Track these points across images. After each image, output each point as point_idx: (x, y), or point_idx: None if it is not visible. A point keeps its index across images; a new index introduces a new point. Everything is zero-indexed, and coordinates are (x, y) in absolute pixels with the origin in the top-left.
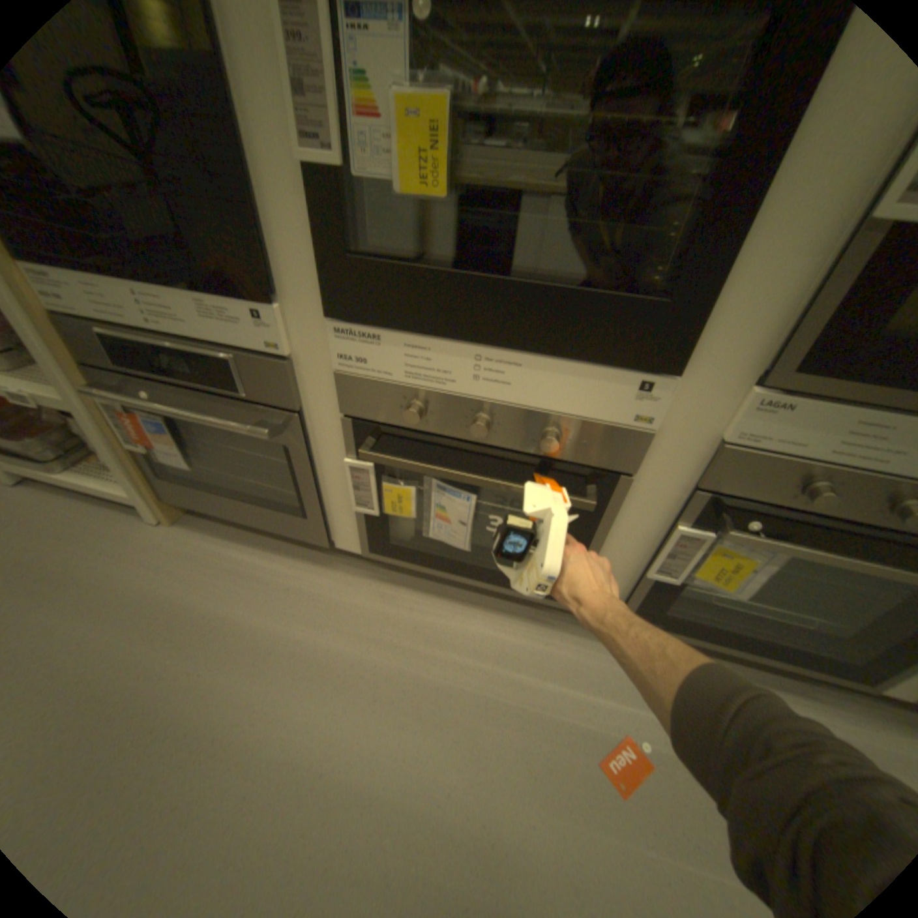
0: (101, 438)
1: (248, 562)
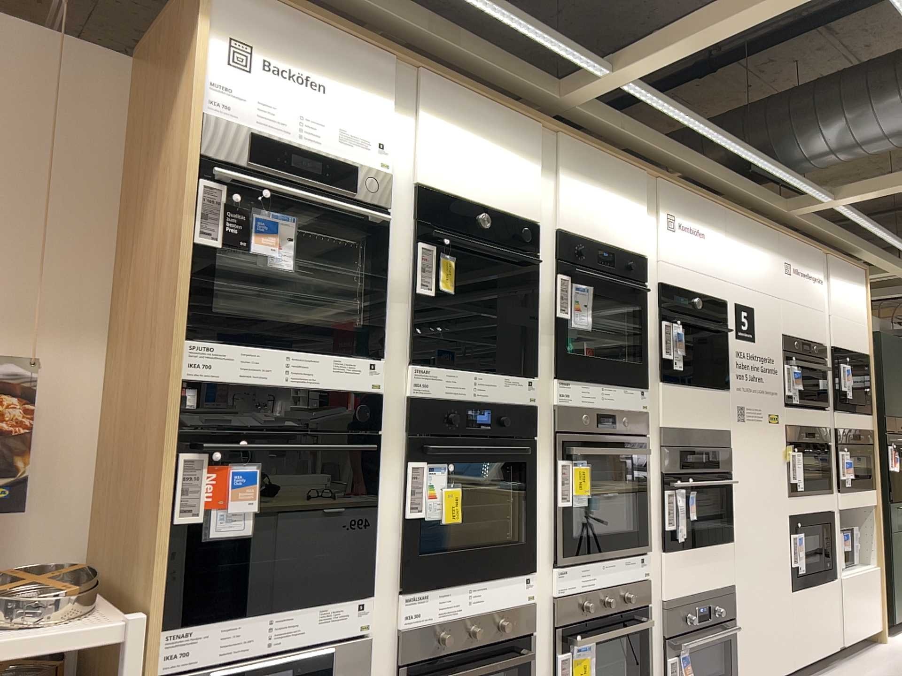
0: None
1: None
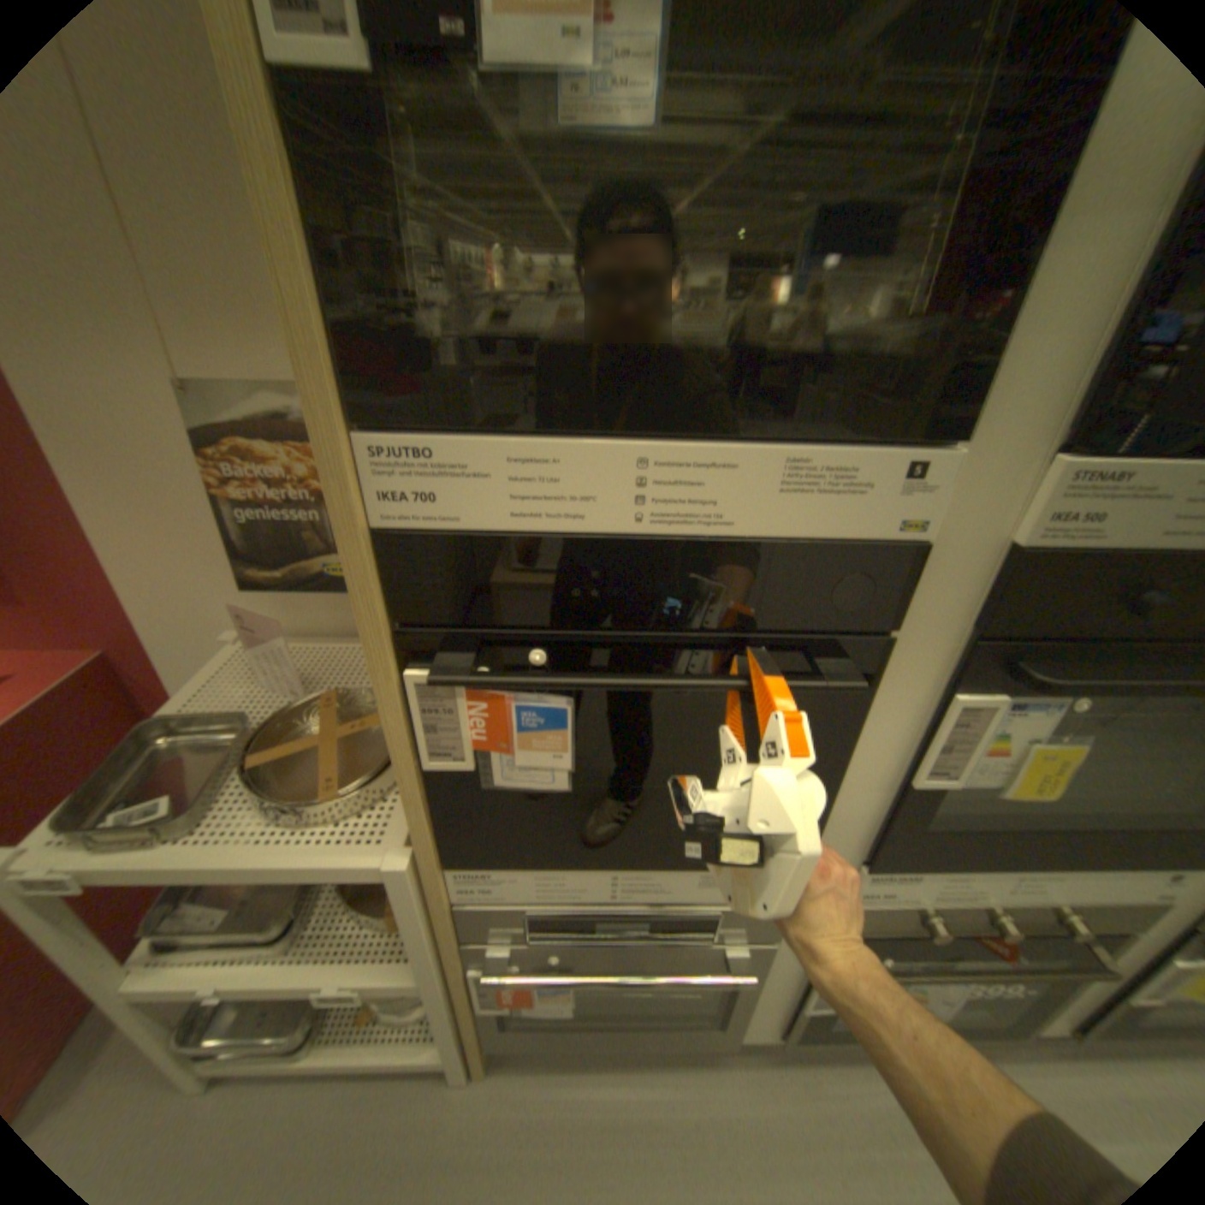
0: (444, 1015)
1: (621, 1103)
